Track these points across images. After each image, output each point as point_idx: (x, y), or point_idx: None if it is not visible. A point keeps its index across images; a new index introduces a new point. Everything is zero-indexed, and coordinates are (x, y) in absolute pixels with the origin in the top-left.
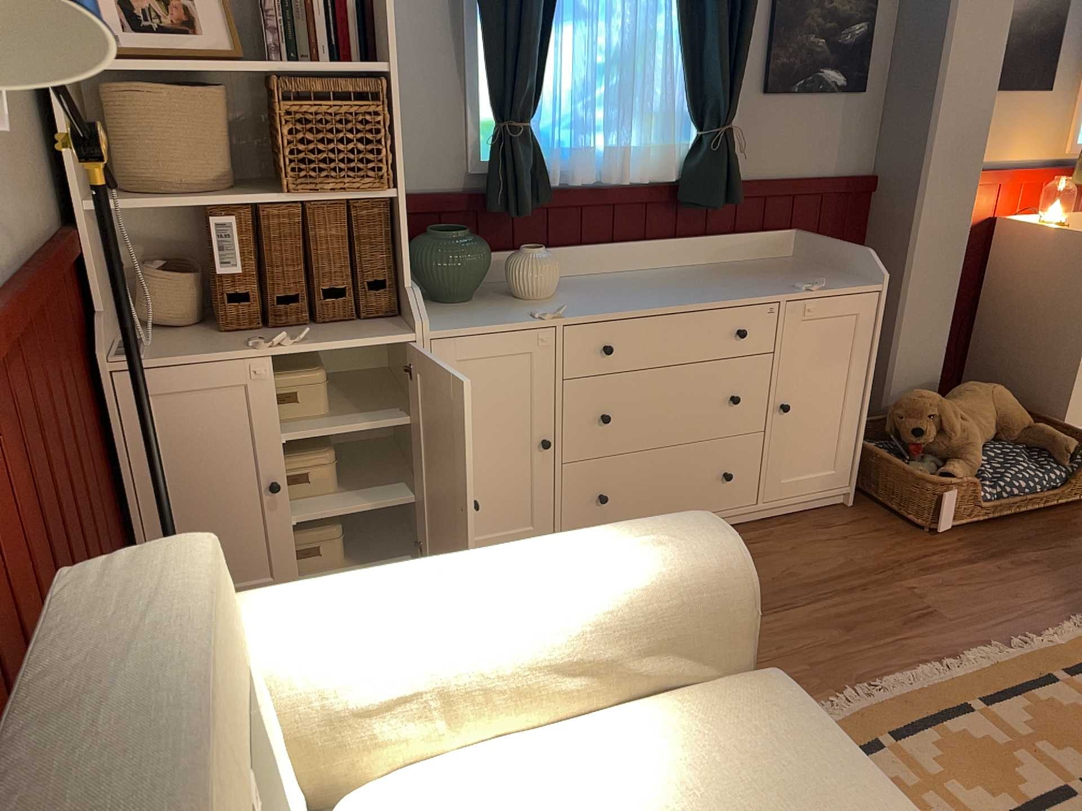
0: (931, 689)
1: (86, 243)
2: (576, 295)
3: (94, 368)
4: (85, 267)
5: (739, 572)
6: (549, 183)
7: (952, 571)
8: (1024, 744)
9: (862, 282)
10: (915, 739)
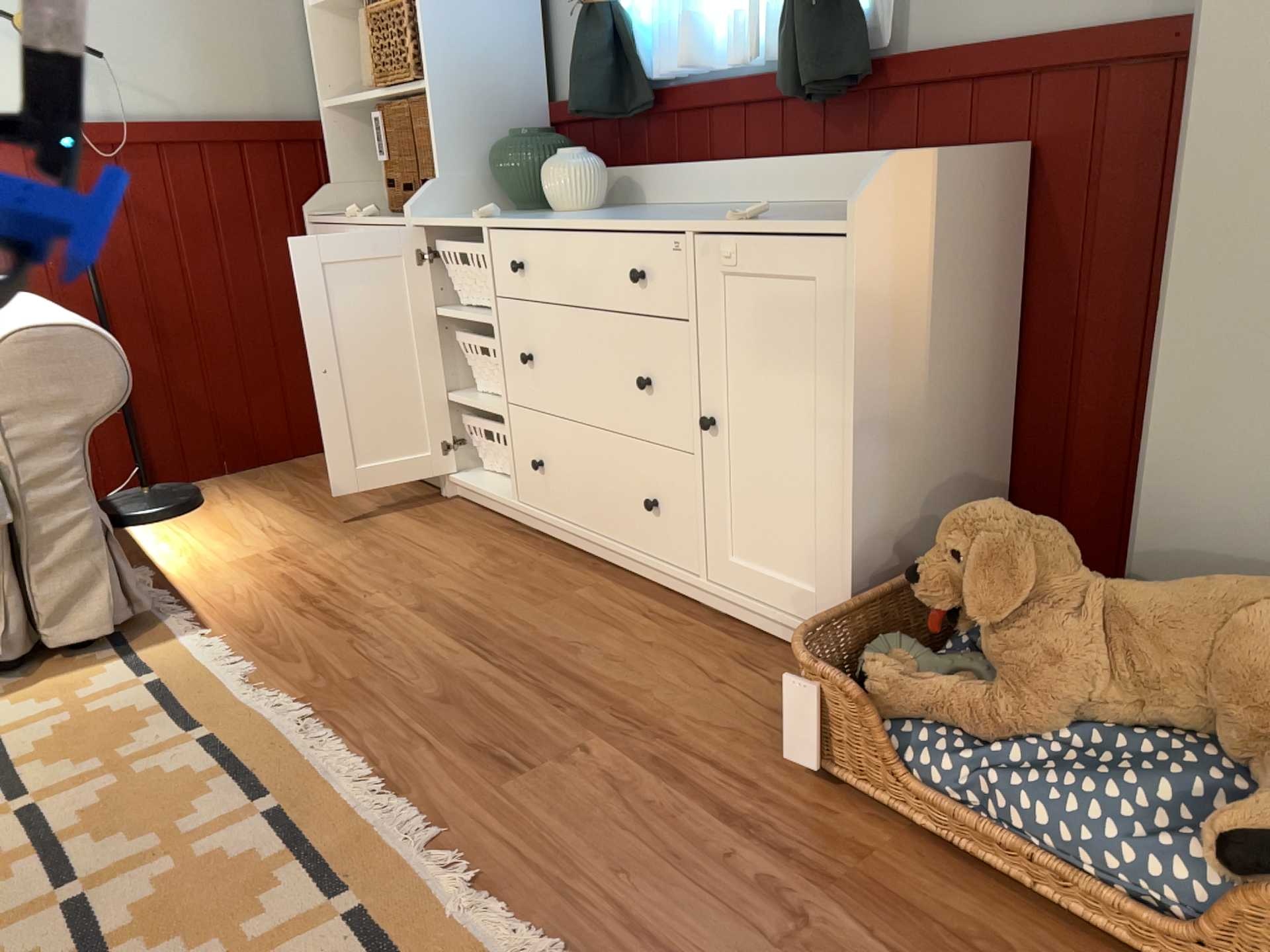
0: (303, 765)
1: (327, 133)
2: (591, 213)
3: (305, 219)
4: (328, 151)
5: (2, 353)
6: (645, 78)
7: (676, 794)
8: (177, 847)
9: (848, 219)
10: (202, 754)
